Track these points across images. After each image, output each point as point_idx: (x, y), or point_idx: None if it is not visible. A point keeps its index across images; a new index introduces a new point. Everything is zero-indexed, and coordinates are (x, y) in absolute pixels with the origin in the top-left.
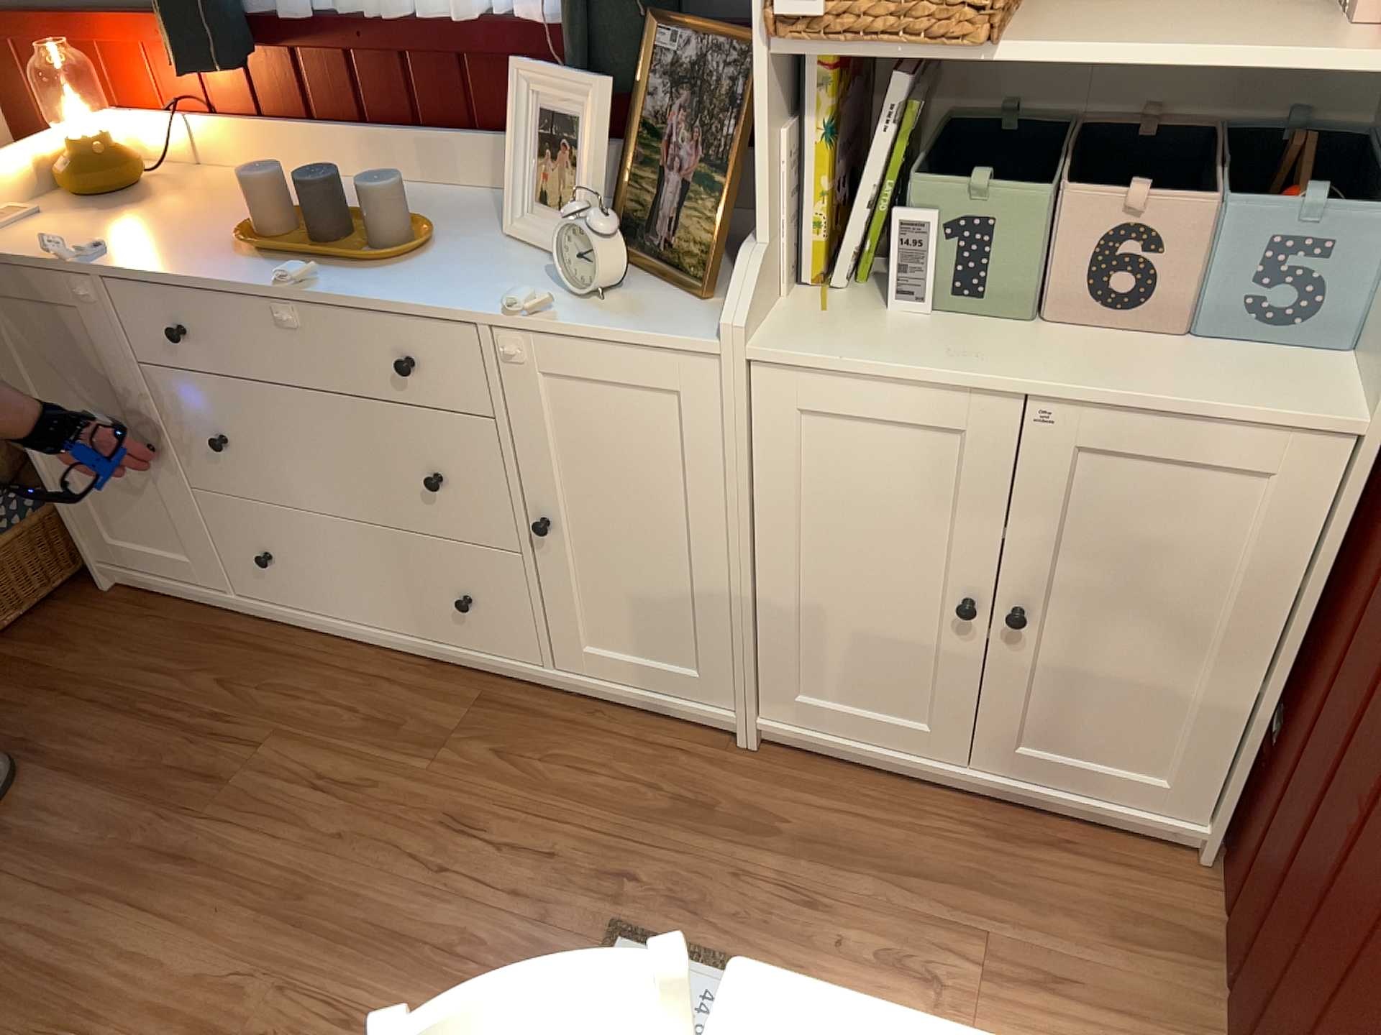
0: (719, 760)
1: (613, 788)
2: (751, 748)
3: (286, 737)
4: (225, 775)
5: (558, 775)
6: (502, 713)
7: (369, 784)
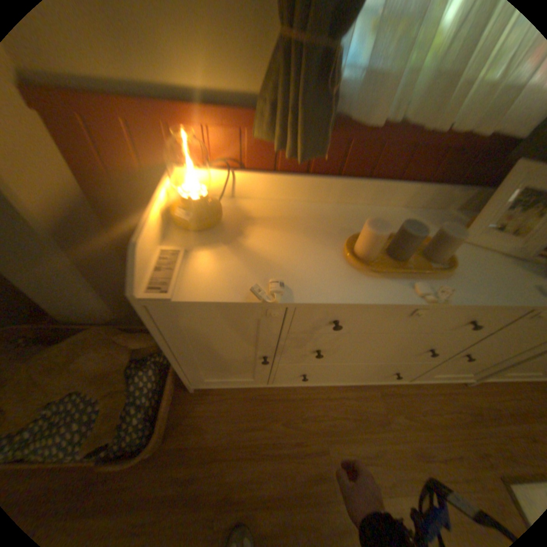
0: (468, 395)
1: (453, 421)
2: (471, 386)
3: (333, 448)
4: (327, 481)
5: (434, 423)
6: (395, 402)
7: (382, 458)
